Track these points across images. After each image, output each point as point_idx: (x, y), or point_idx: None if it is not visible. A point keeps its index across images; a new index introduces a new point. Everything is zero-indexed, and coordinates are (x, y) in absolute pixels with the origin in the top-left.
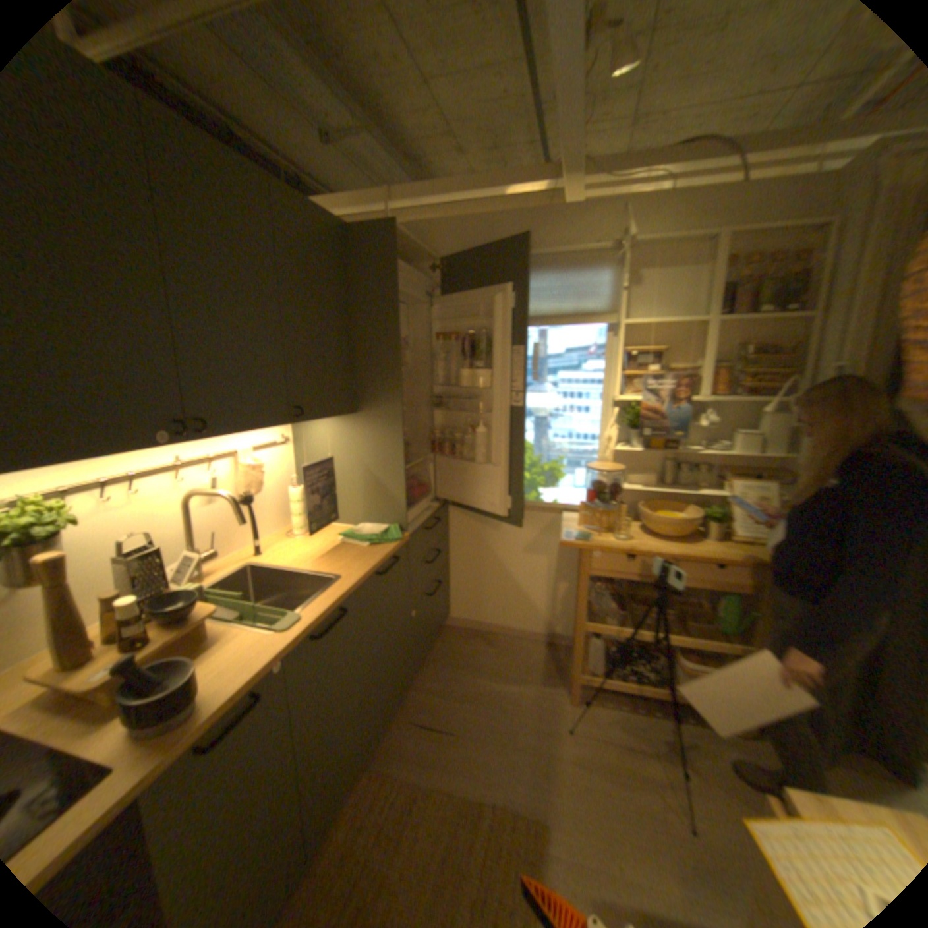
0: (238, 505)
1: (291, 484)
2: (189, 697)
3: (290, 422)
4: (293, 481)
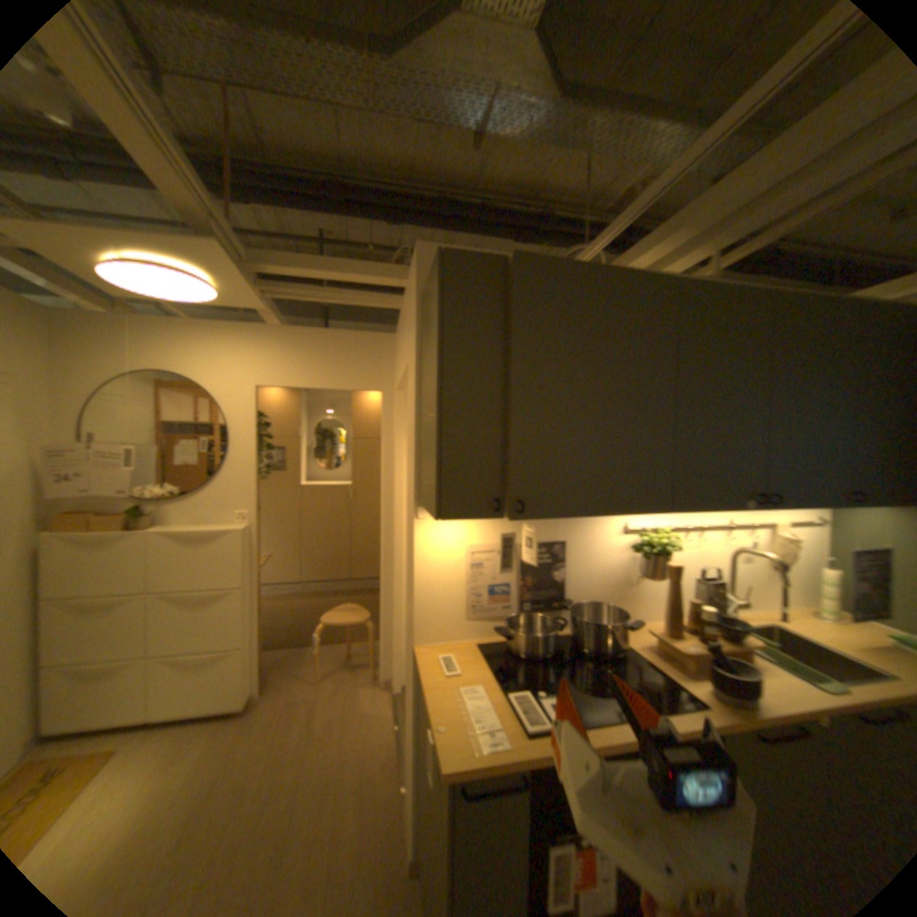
0: (785, 568)
1: (826, 564)
2: (756, 694)
3: (845, 504)
4: (830, 562)
